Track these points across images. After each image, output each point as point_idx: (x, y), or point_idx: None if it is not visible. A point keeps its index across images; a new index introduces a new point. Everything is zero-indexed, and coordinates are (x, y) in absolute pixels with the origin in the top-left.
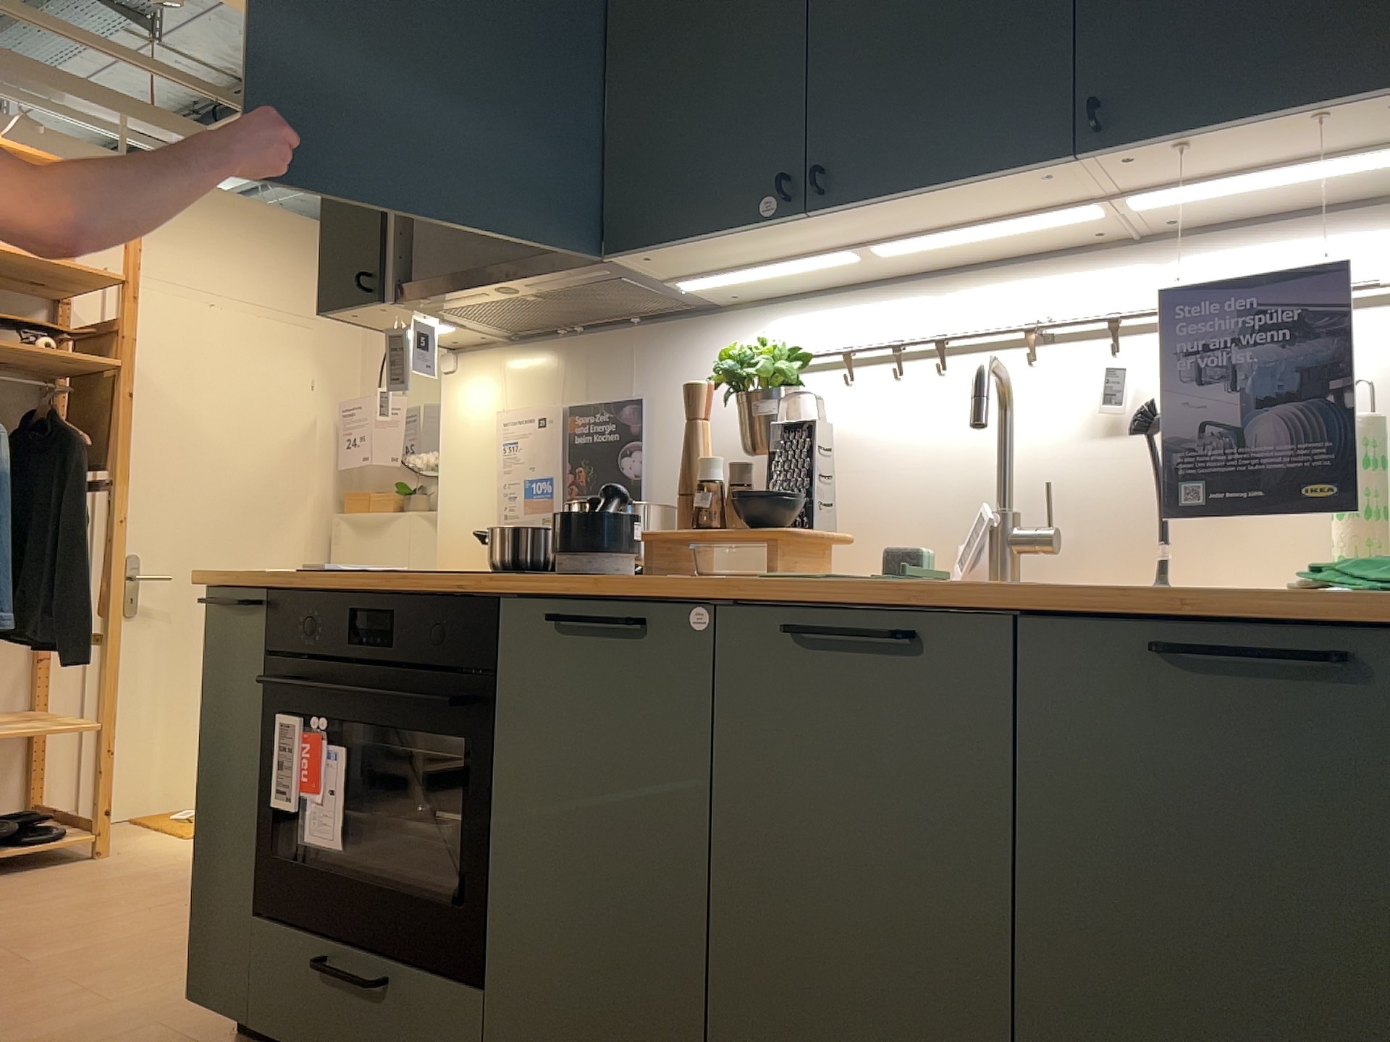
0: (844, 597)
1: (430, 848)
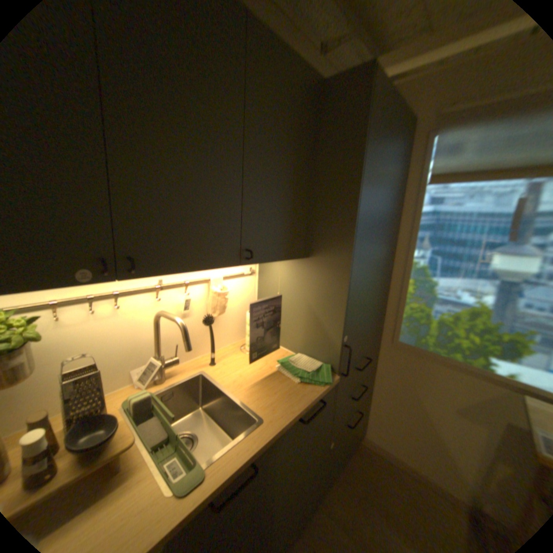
0: (226, 474)
1: None
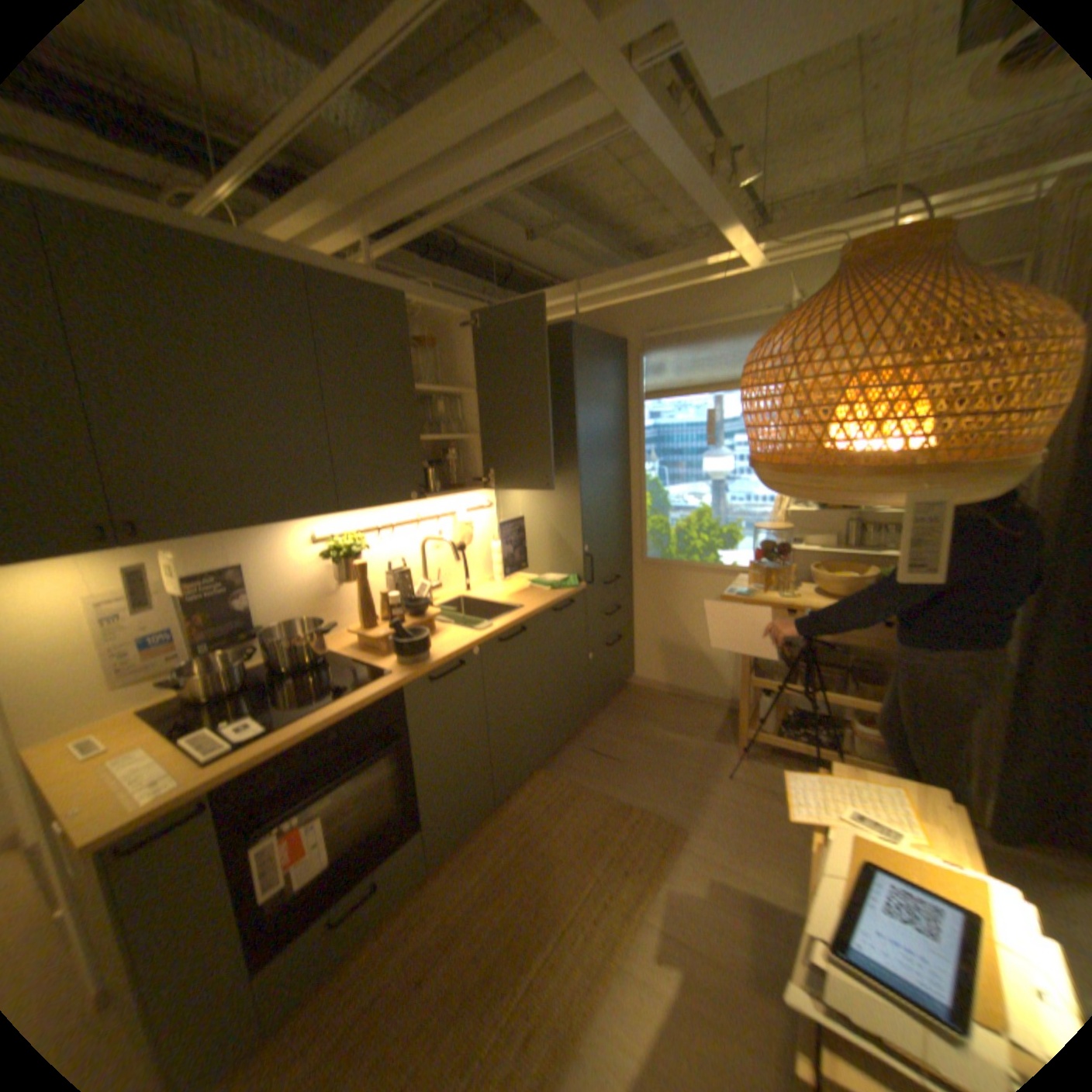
0: (505, 626)
1: (363, 819)
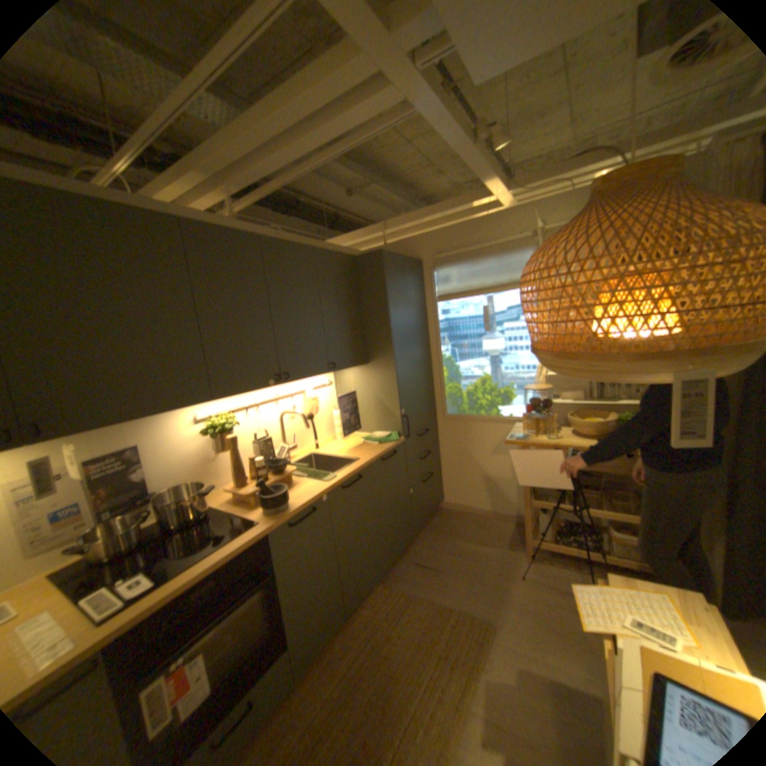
0: (346, 476)
1: (239, 645)
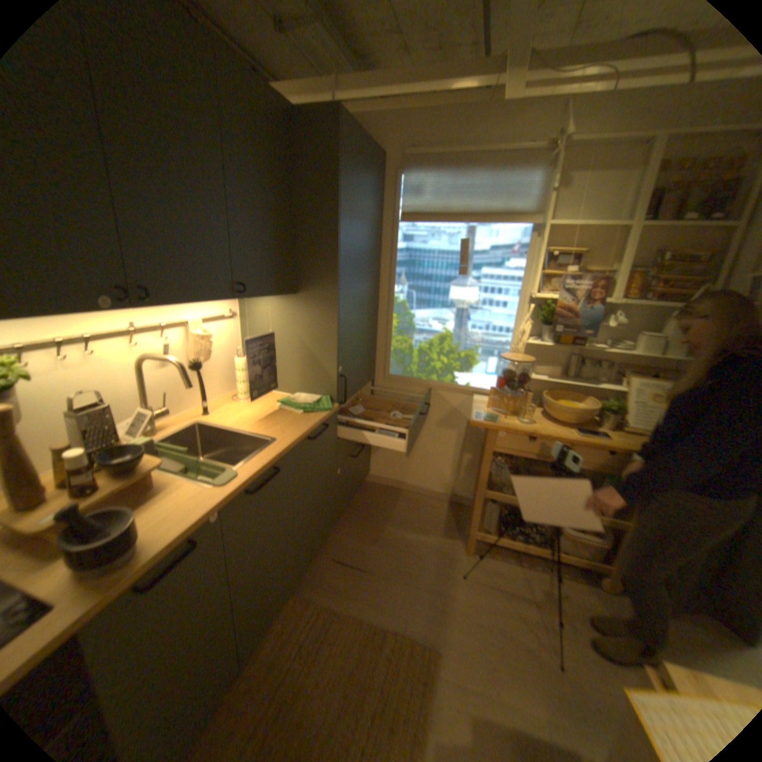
0: (254, 473)
1: None
